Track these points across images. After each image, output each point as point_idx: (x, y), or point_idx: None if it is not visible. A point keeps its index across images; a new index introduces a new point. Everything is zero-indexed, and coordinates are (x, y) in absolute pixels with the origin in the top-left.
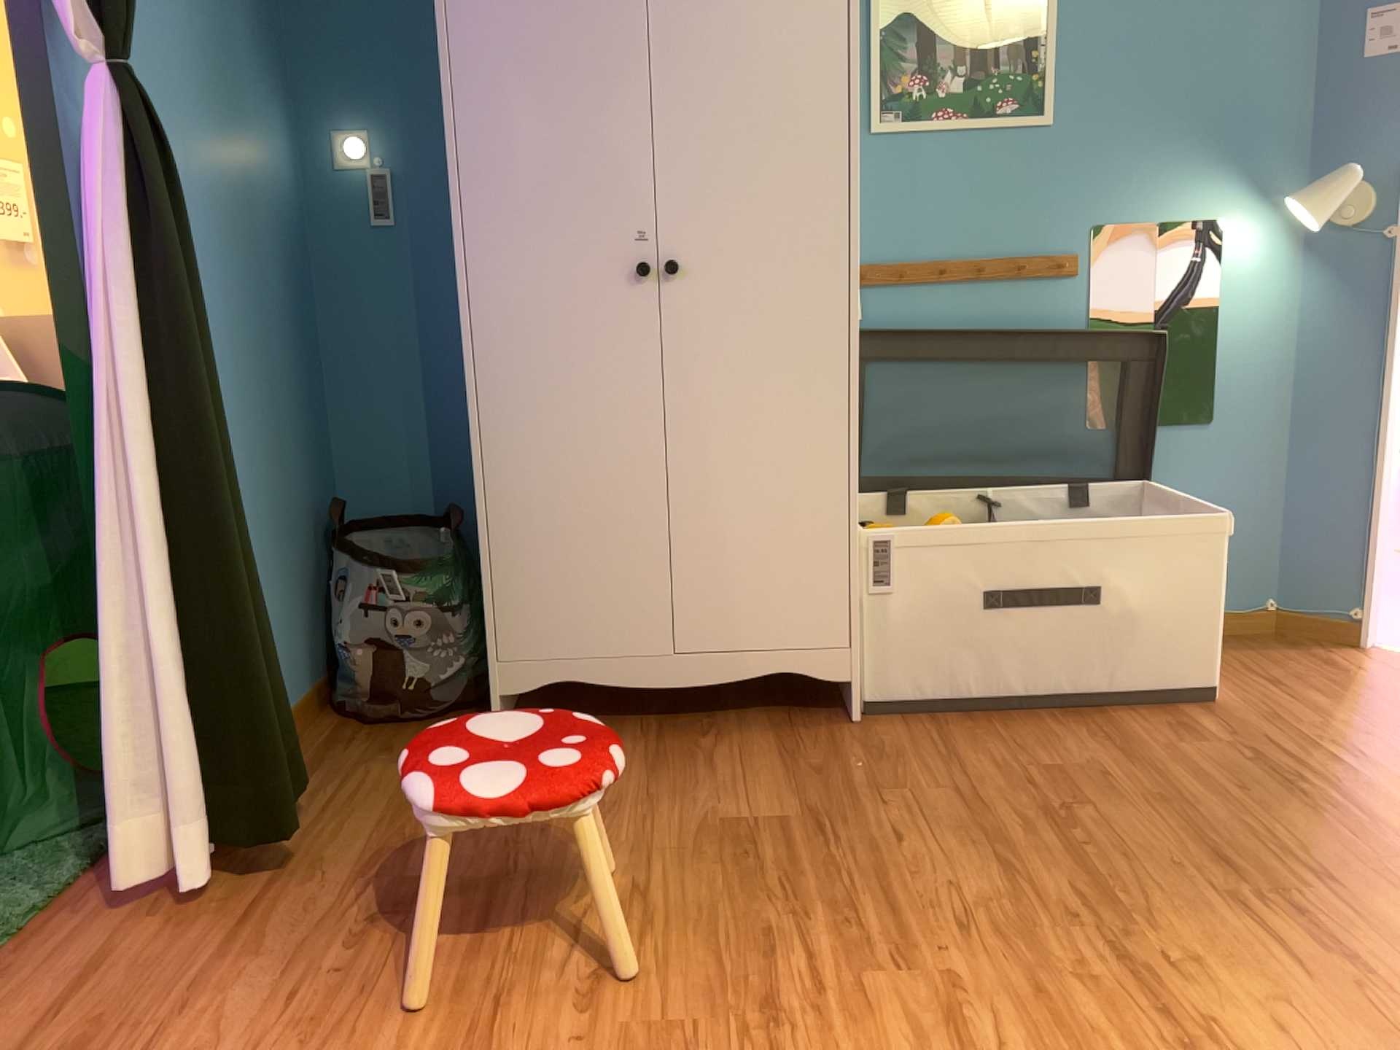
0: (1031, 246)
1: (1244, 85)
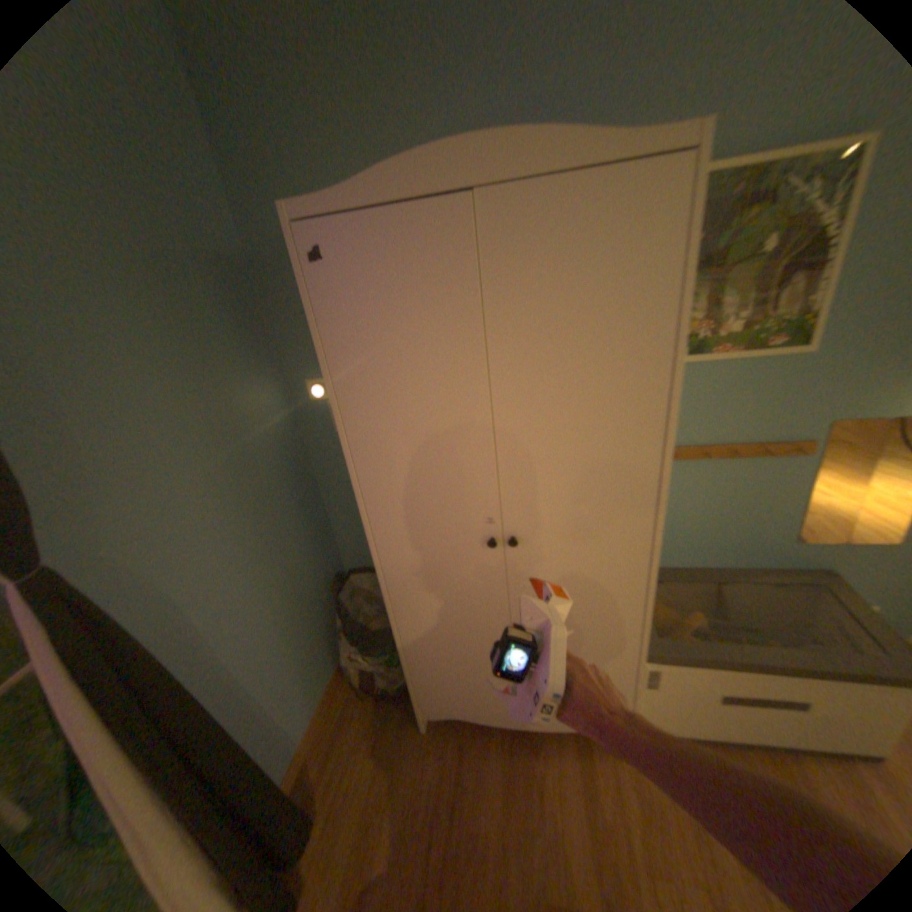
0: (780, 433)
1: None
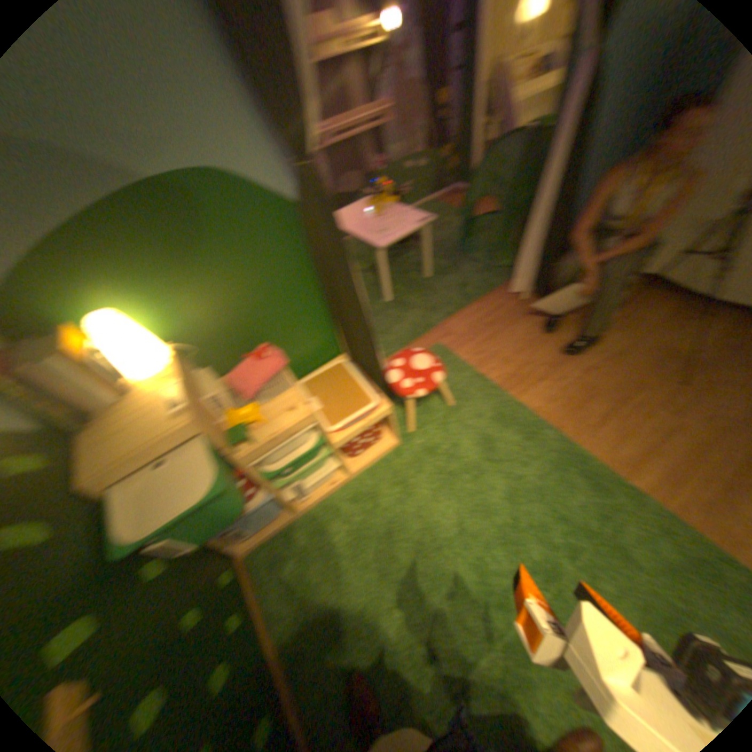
0: None
1: None
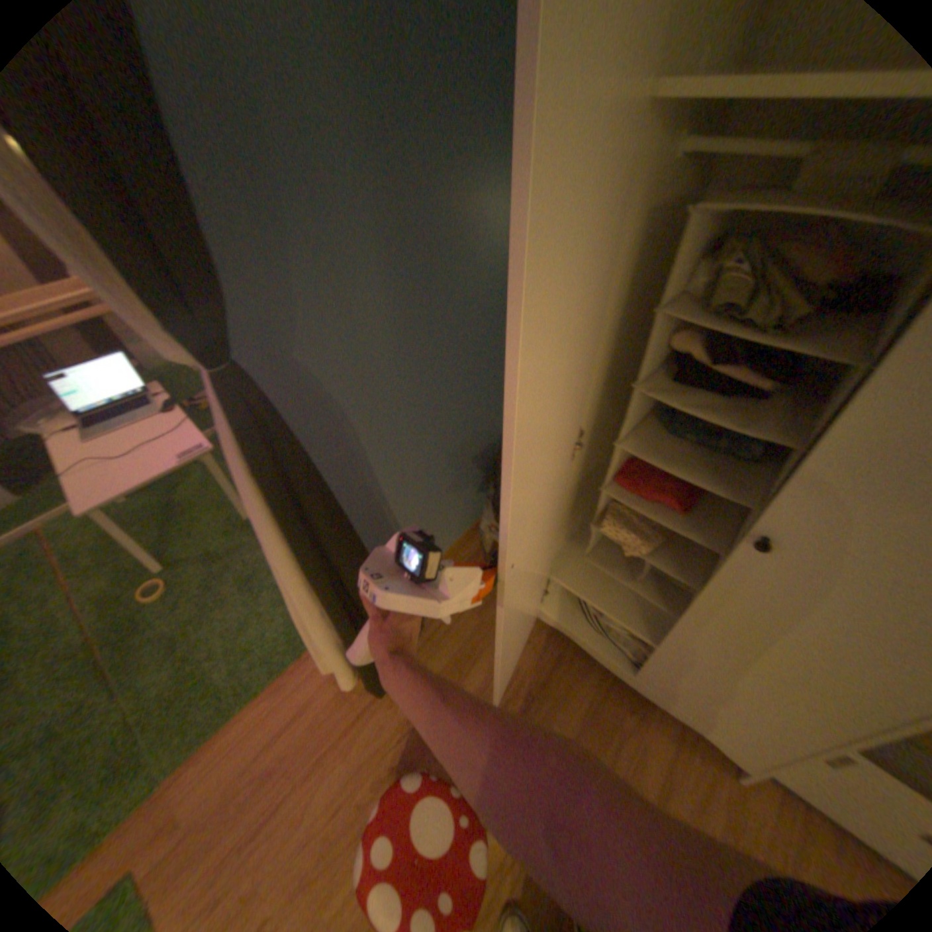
0: None
1: None
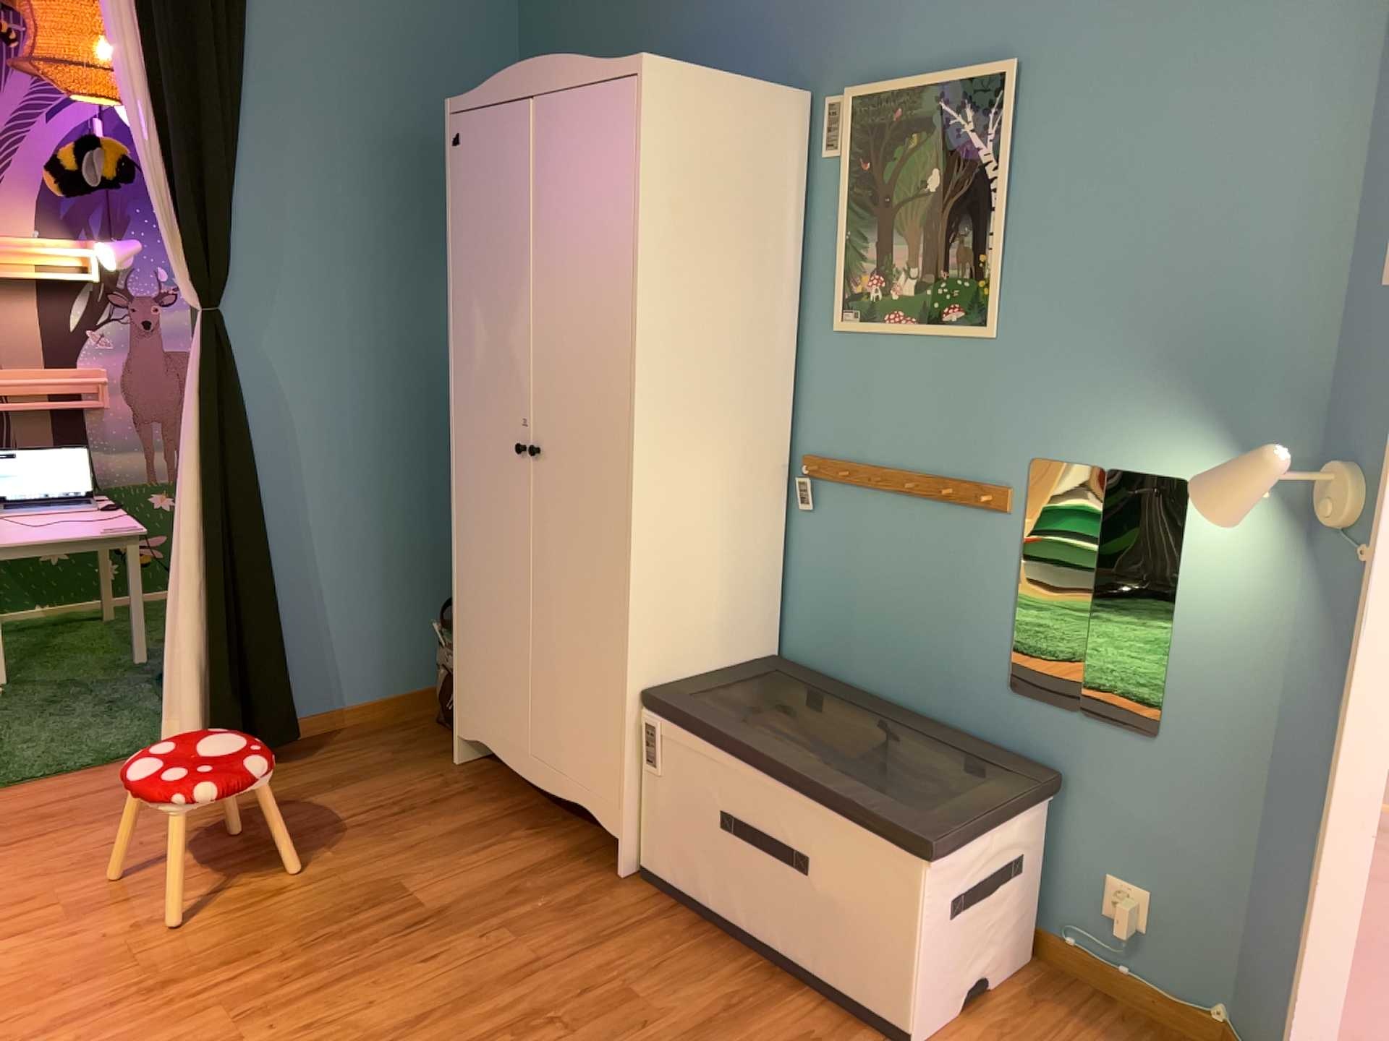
0: (968, 467)
1: (1230, 307)
